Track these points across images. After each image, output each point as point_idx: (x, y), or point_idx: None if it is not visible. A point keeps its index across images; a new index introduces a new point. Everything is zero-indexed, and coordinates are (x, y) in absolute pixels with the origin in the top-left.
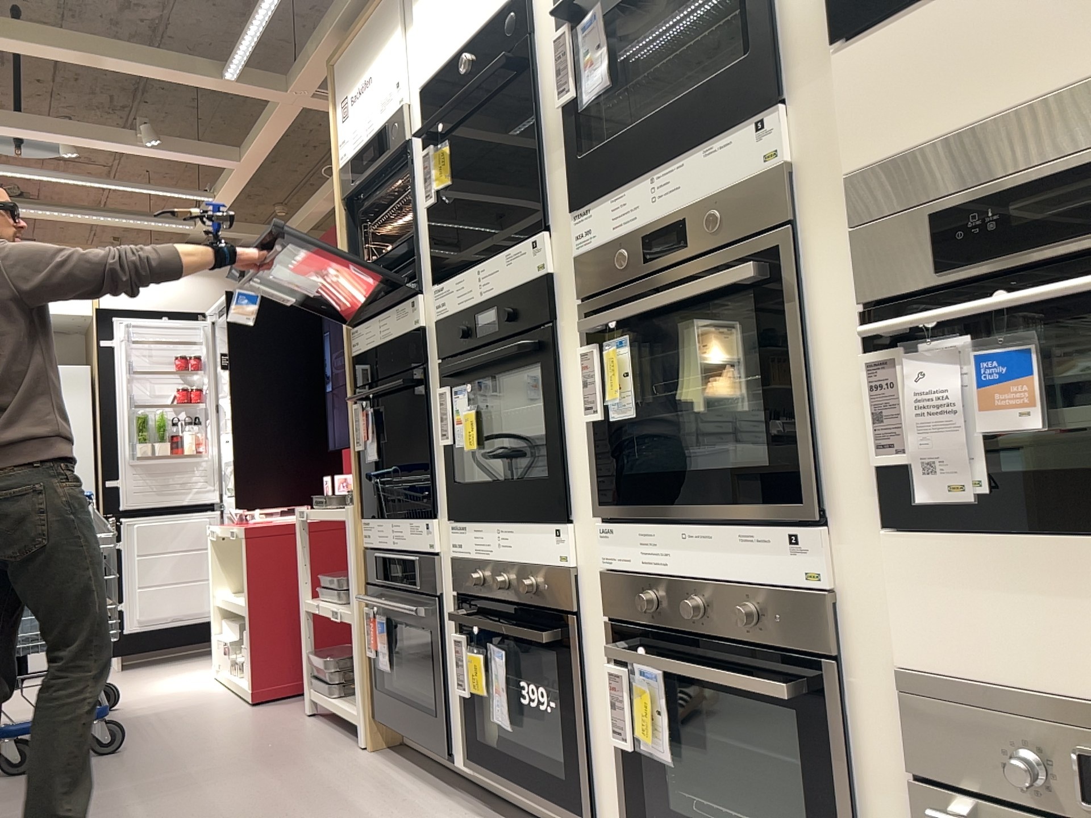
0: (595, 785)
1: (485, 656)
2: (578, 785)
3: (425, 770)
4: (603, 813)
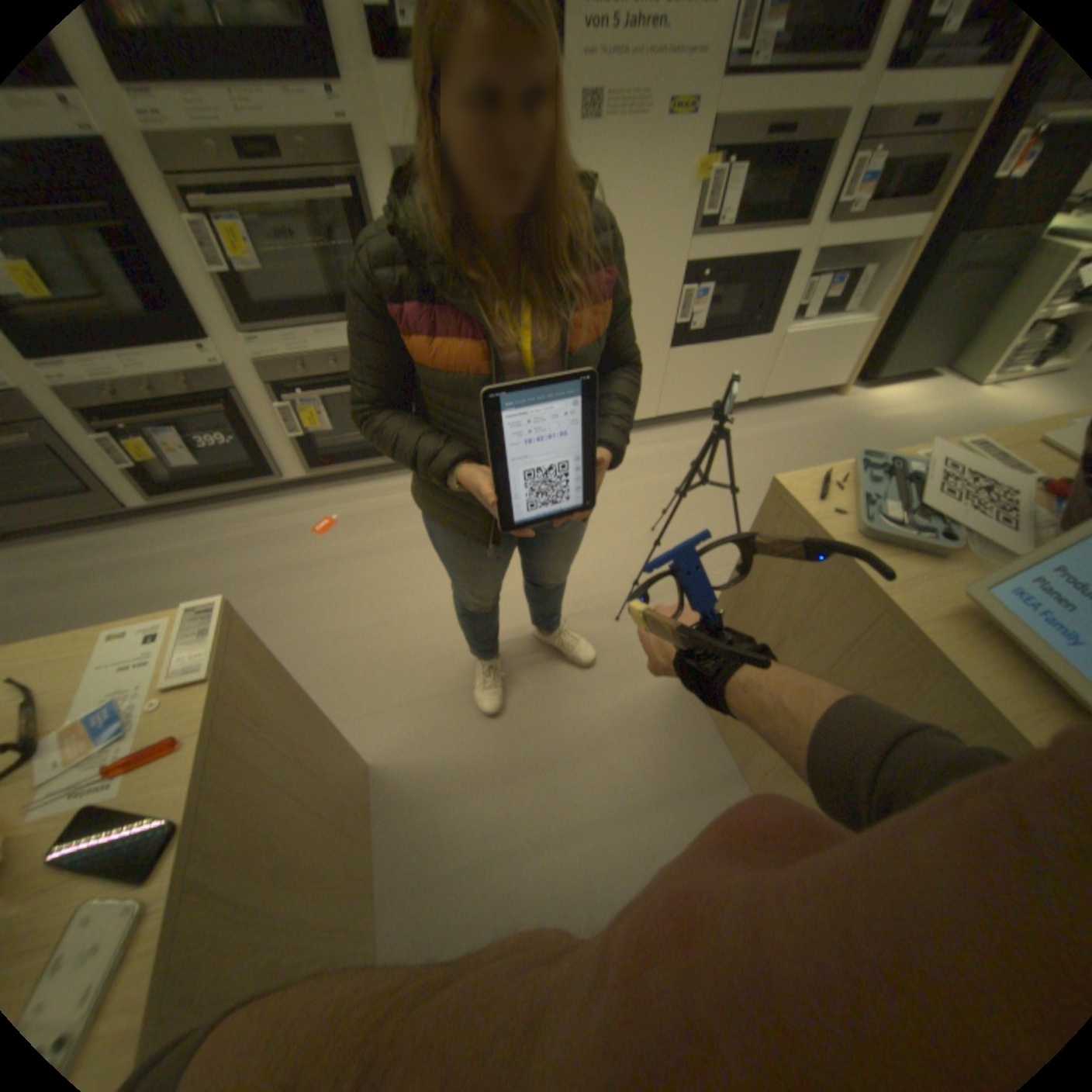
0: (272, 463)
1: (138, 440)
2: (264, 467)
3: (75, 532)
4: (283, 470)
